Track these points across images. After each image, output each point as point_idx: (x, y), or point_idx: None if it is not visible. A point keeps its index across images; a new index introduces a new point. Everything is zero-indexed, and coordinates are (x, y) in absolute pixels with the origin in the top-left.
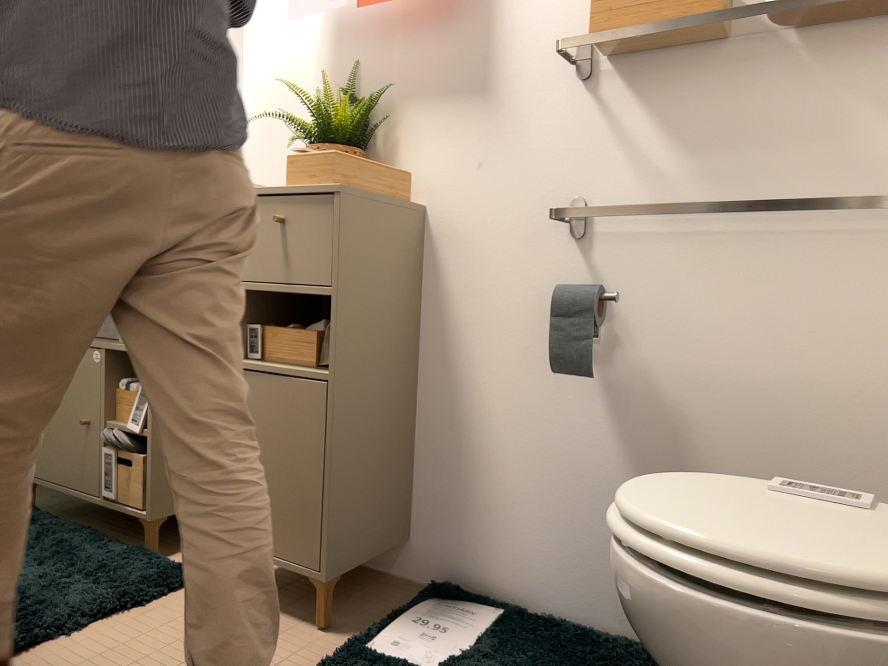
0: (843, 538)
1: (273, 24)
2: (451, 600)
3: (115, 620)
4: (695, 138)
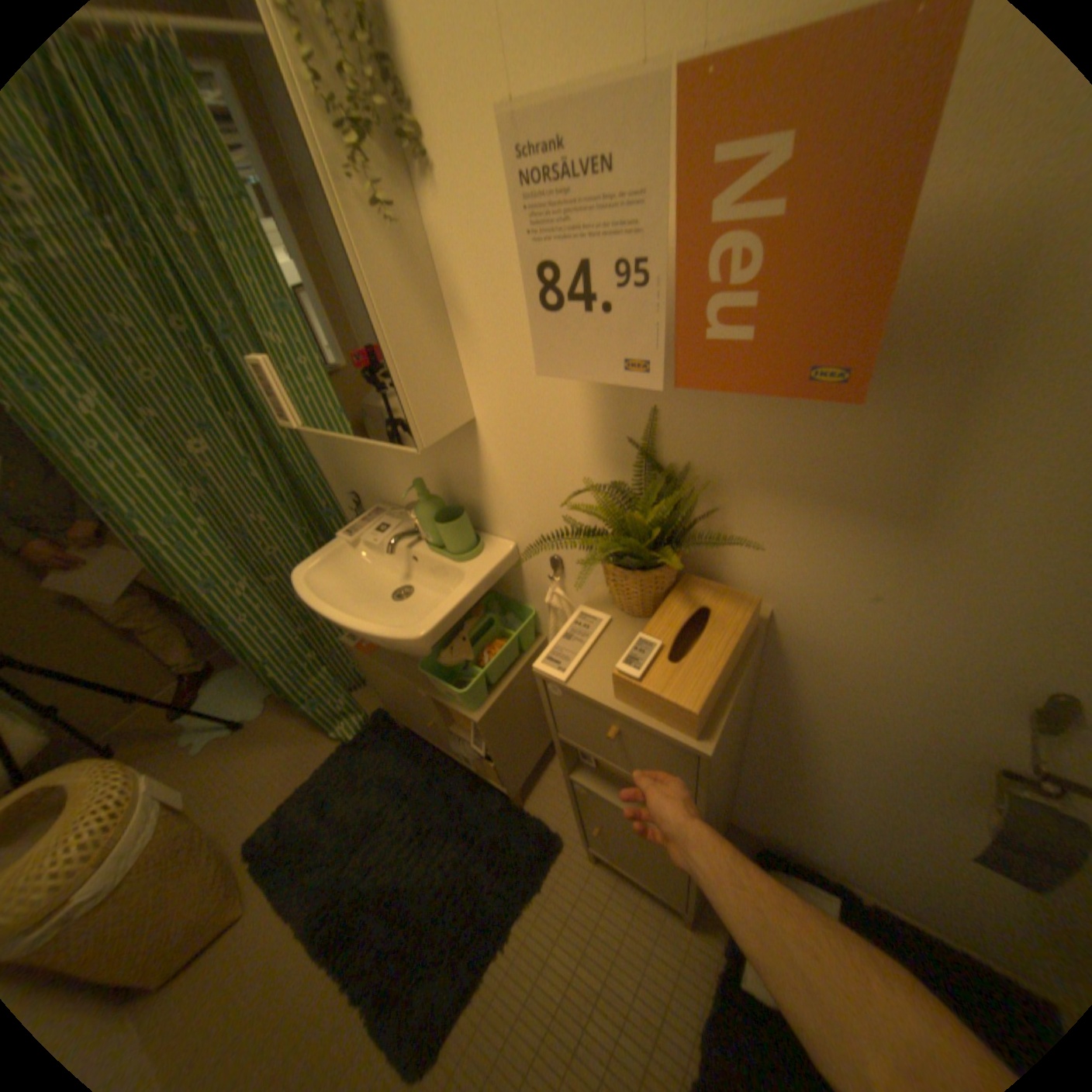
0: None
1: (493, 314)
2: (787, 879)
3: (528, 922)
4: None
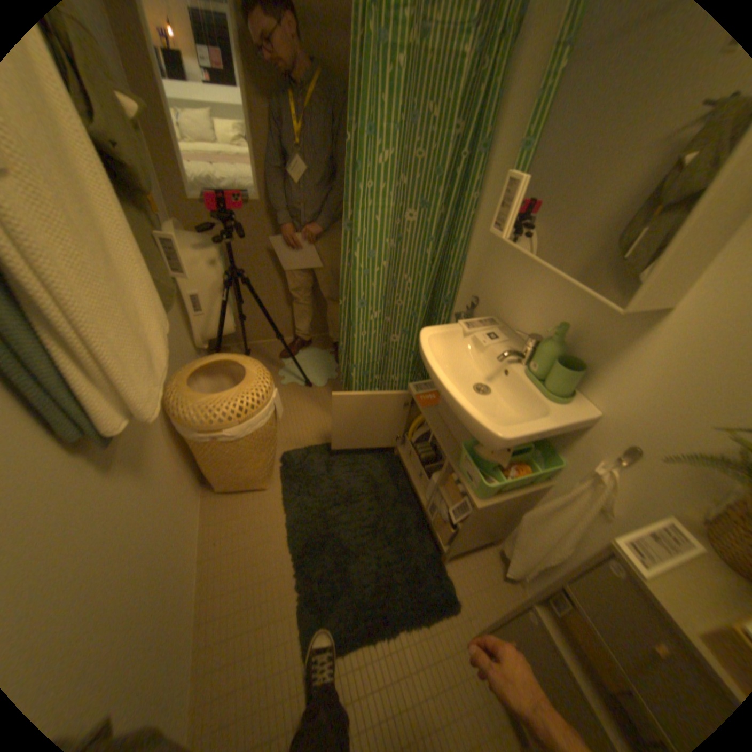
0: None
1: None
2: None
3: (415, 638)
4: None
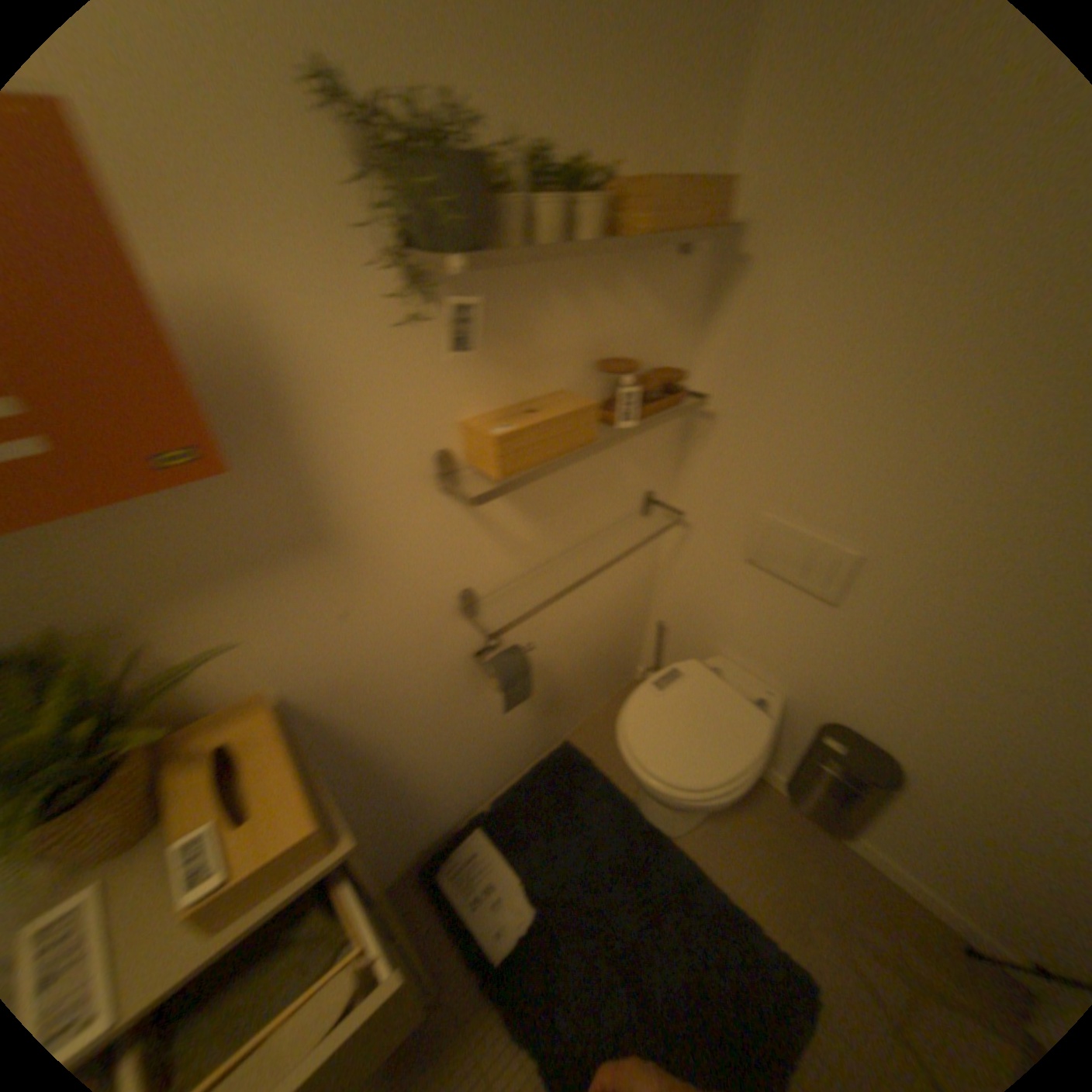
0: (722, 713)
1: None
2: (447, 865)
3: None
4: (544, 508)
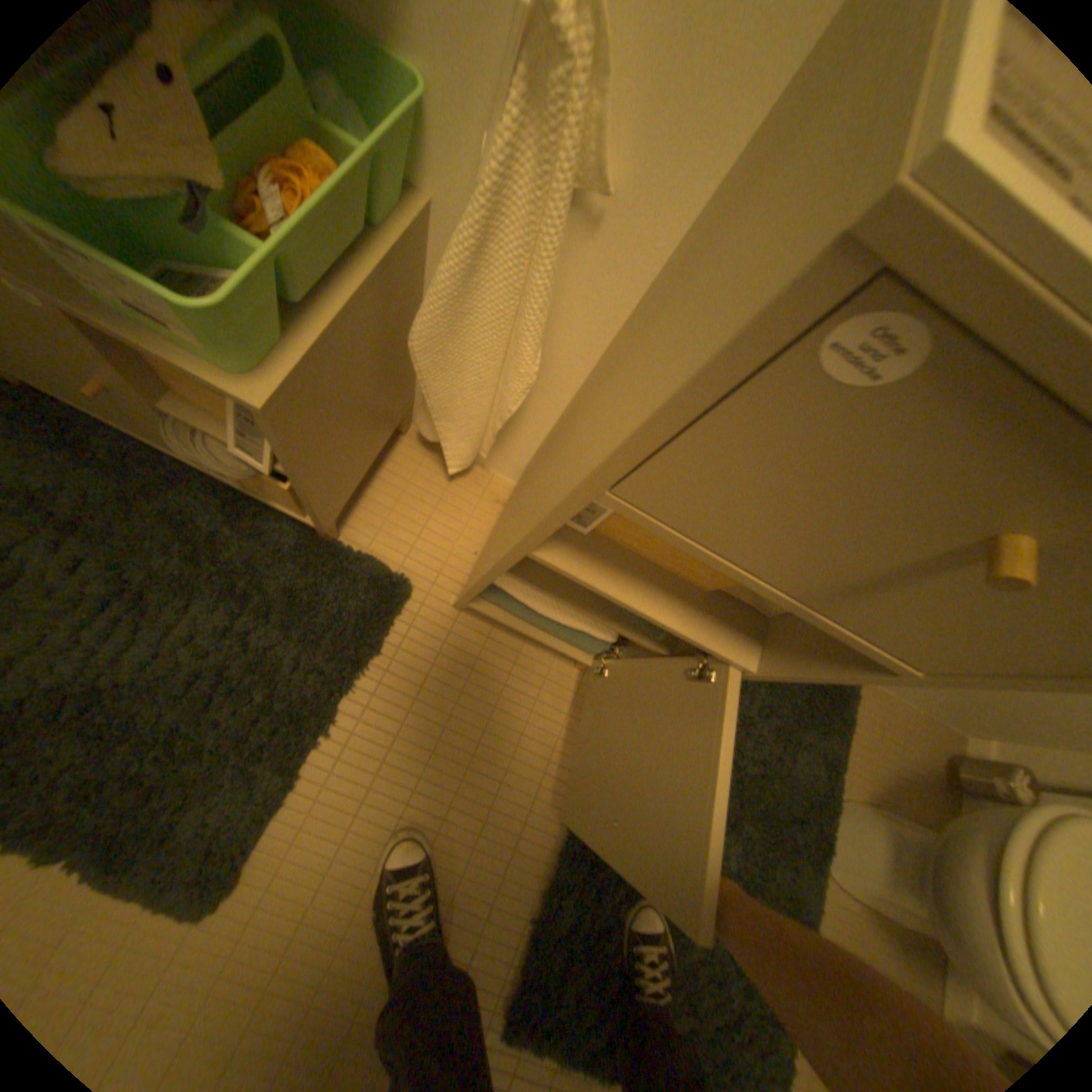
0: None
1: None
2: None
3: (365, 690)
4: None
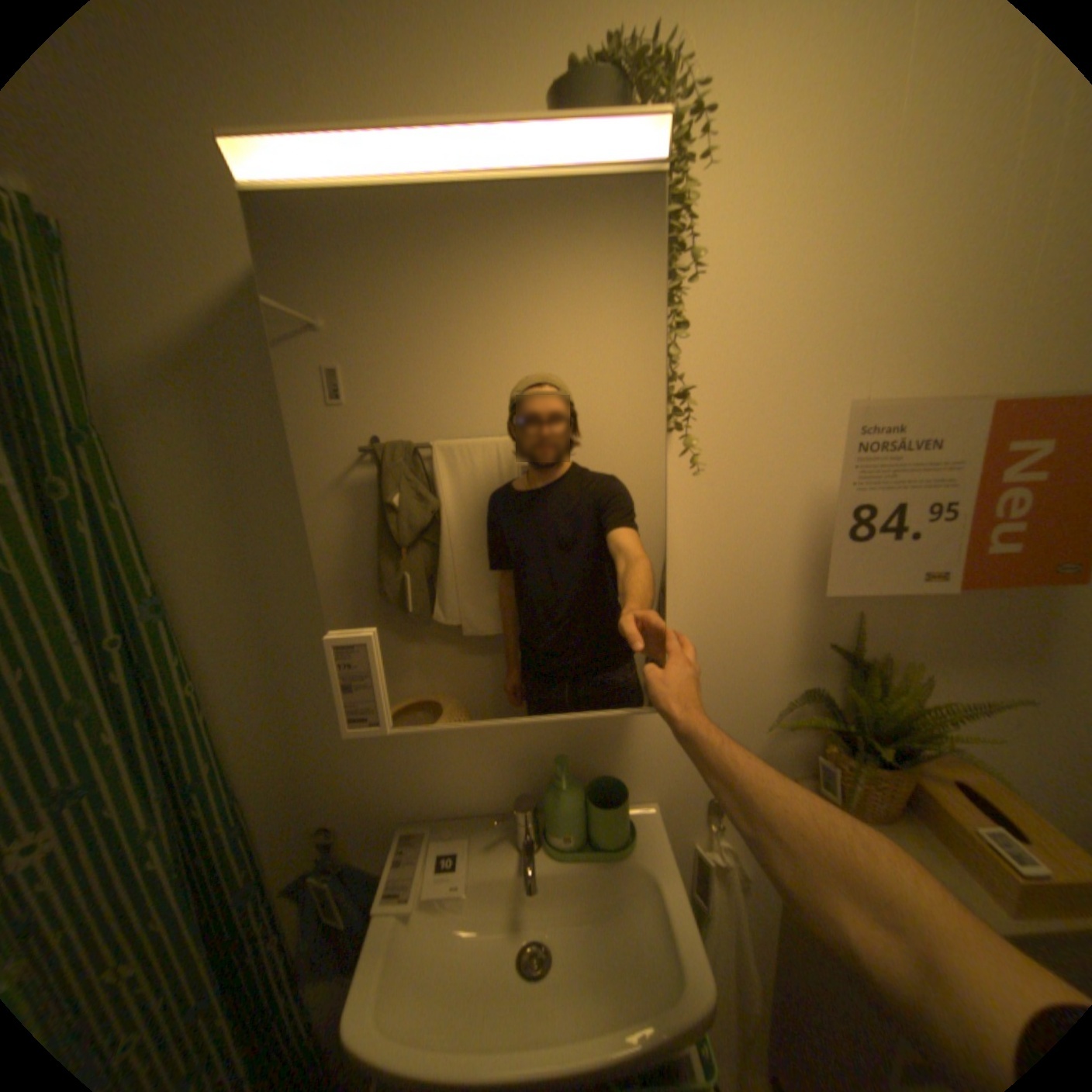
0: None
1: (703, 549)
2: None
3: None
4: None
